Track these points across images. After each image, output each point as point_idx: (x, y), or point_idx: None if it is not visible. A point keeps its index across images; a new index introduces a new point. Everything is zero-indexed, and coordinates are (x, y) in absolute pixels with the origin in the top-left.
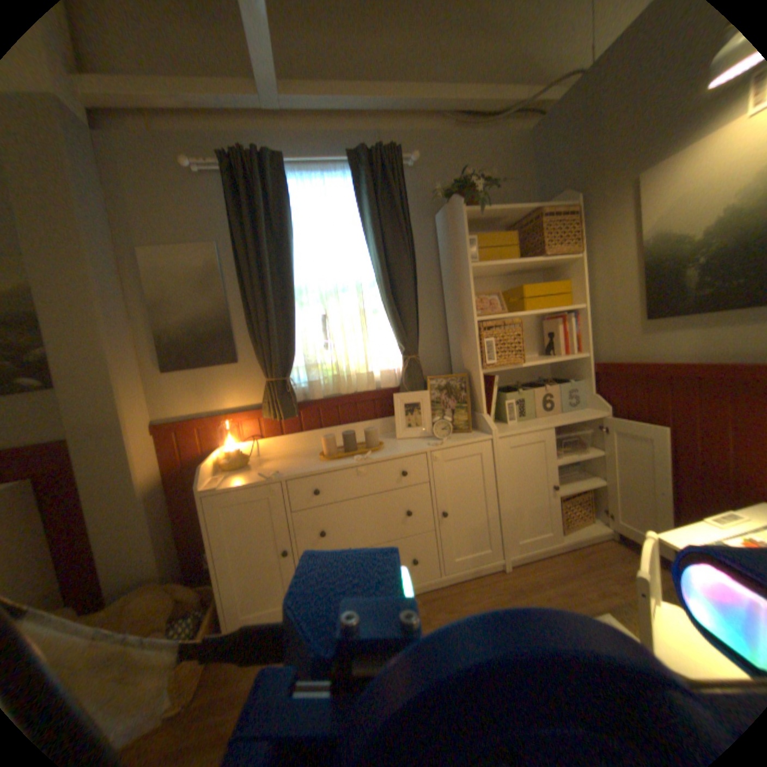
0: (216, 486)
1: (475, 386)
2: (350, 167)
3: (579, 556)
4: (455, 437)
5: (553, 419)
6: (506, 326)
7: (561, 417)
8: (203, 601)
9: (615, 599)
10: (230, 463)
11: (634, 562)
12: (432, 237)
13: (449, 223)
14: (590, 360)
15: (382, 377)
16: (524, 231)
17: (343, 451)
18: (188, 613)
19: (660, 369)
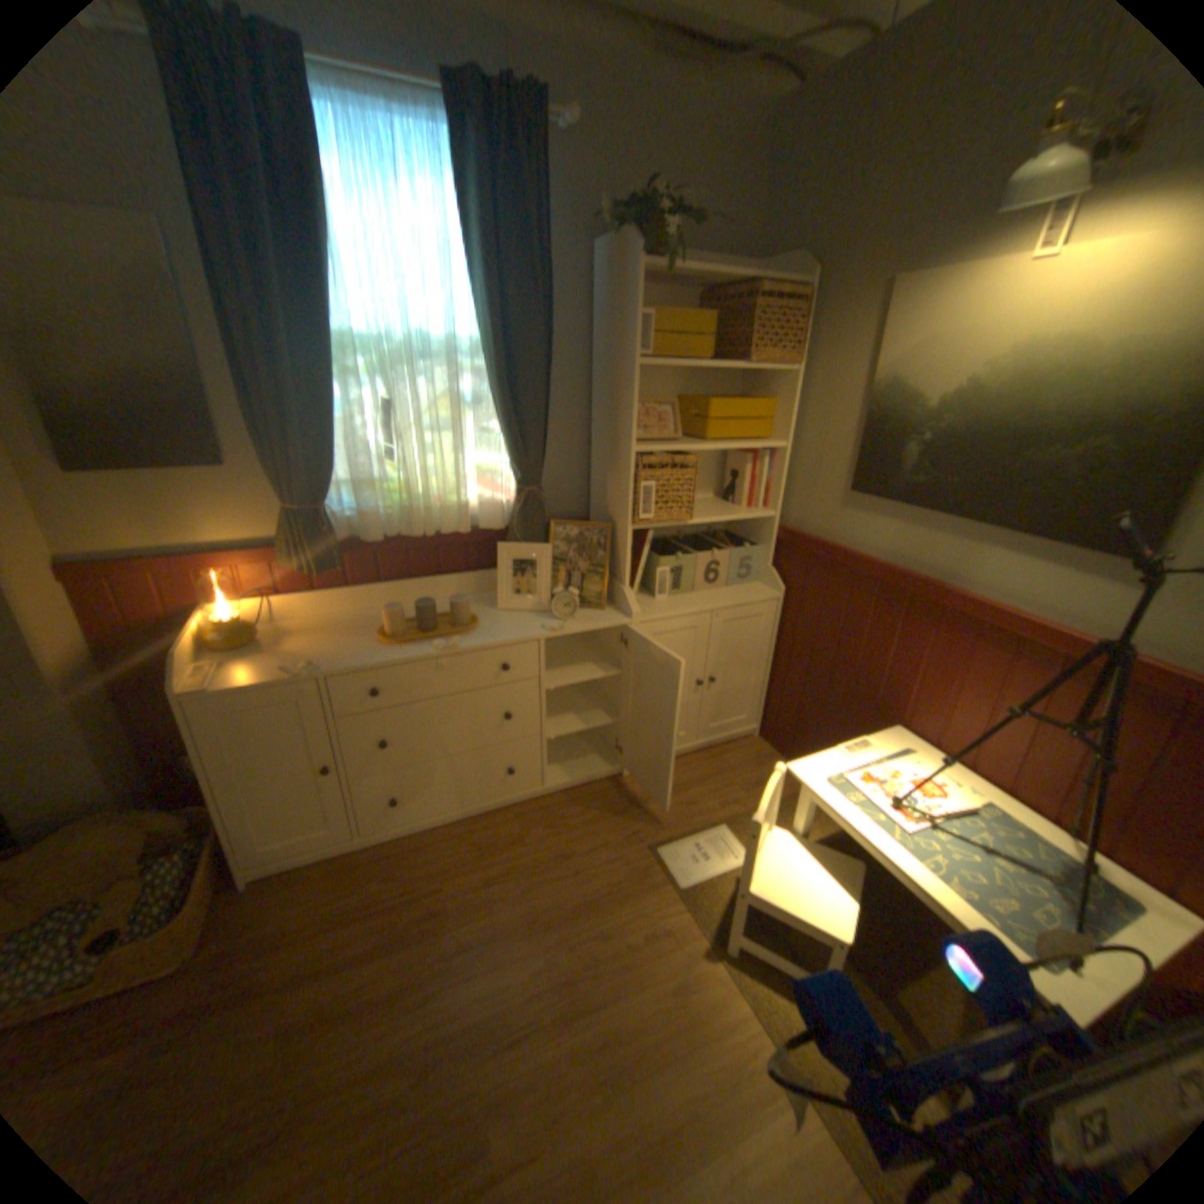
0: (206, 688)
1: (618, 545)
2: (446, 105)
3: (709, 757)
4: (581, 618)
5: (713, 598)
6: (675, 457)
7: (722, 596)
8: (194, 827)
9: (734, 809)
10: (224, 641)
11: (765, 764)
12: (585, 280)
13: (615, 271)
14: (774, 522)
15: (481, 512)
16: (730, 302)
17: (415, 630)
18: (170, 847)
19: (846, 559)
